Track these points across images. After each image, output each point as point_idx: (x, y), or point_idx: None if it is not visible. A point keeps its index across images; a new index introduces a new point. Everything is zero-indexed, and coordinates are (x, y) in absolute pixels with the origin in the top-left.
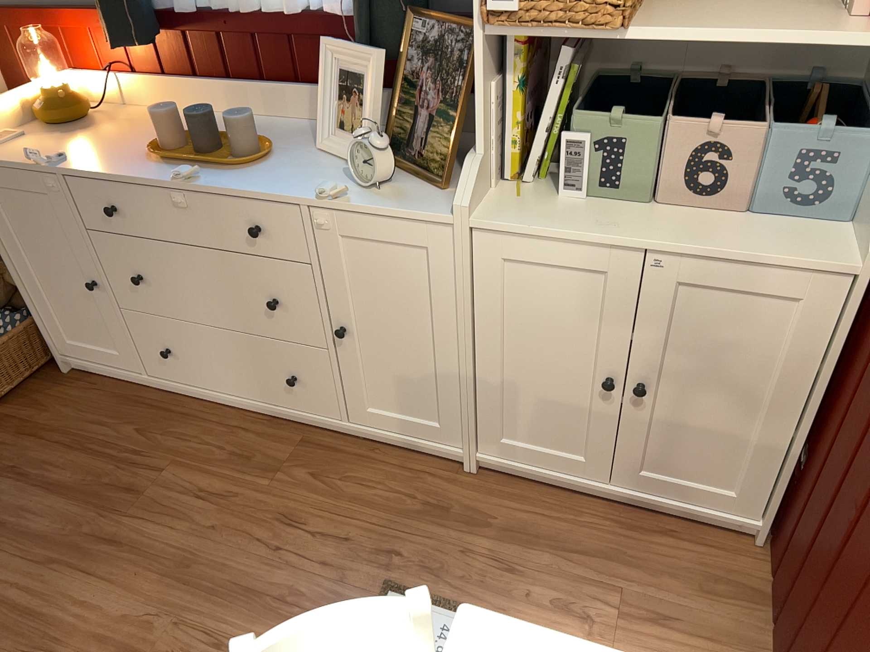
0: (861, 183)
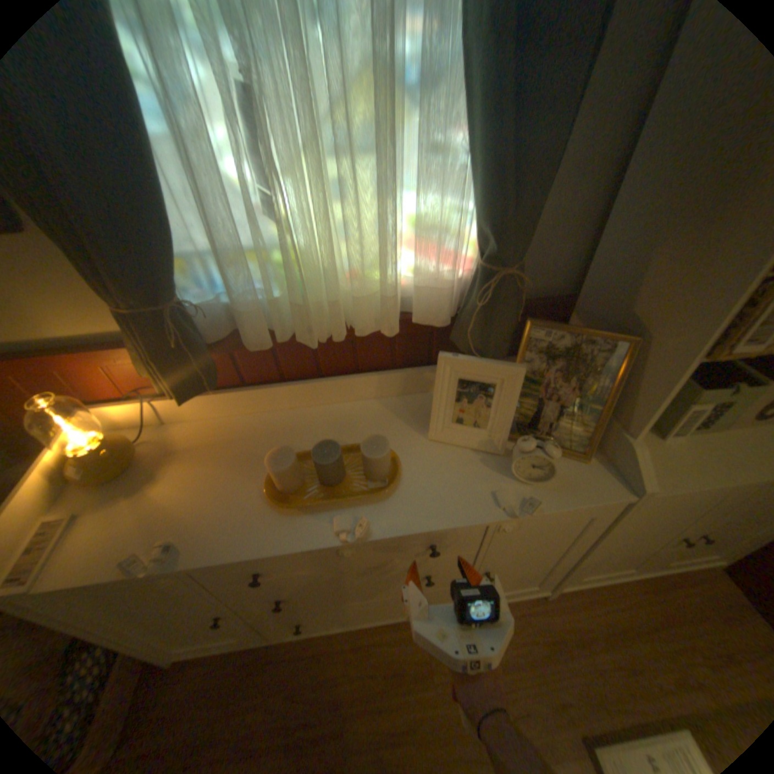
0: None
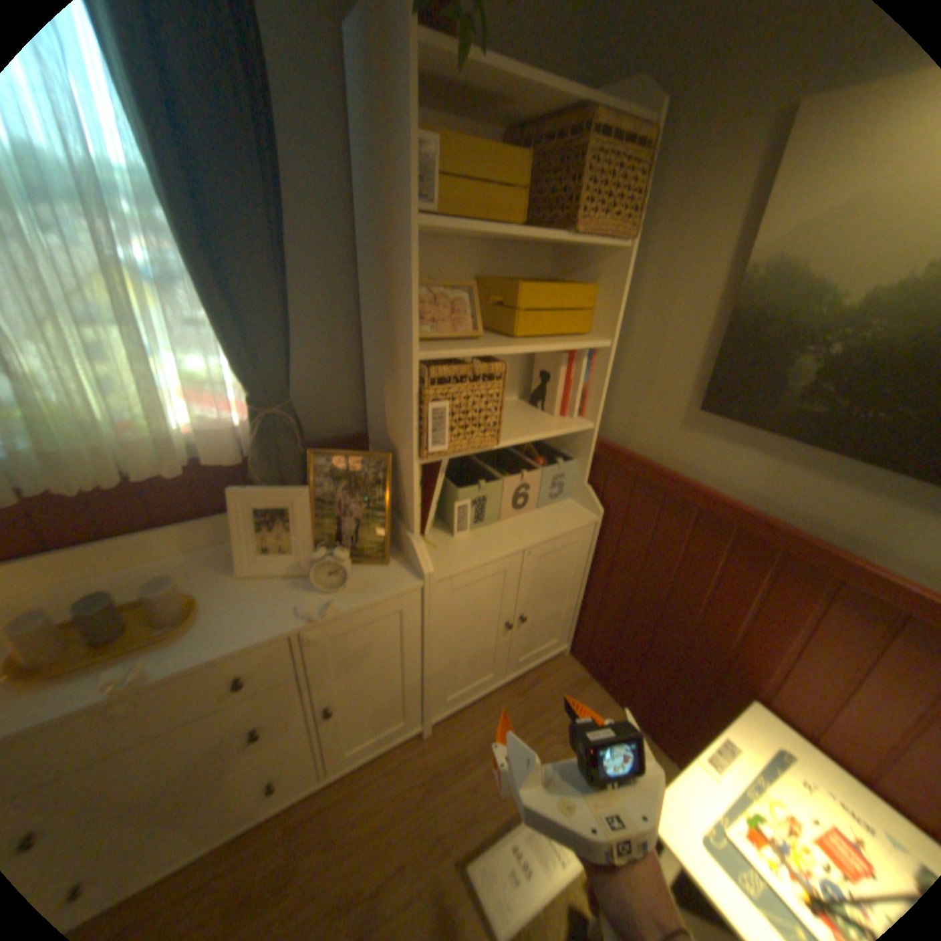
0: (576, 481)
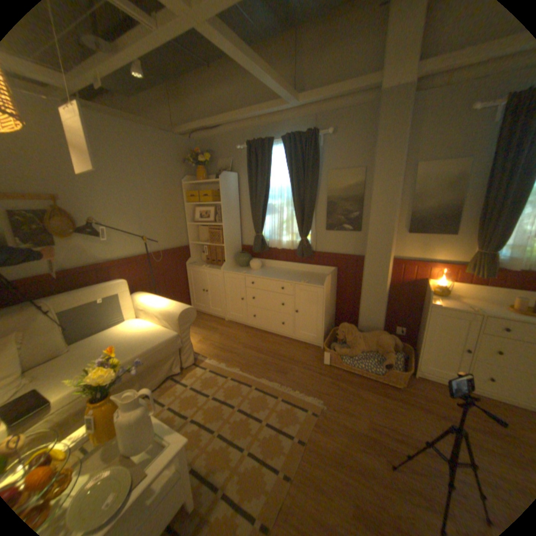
0: None
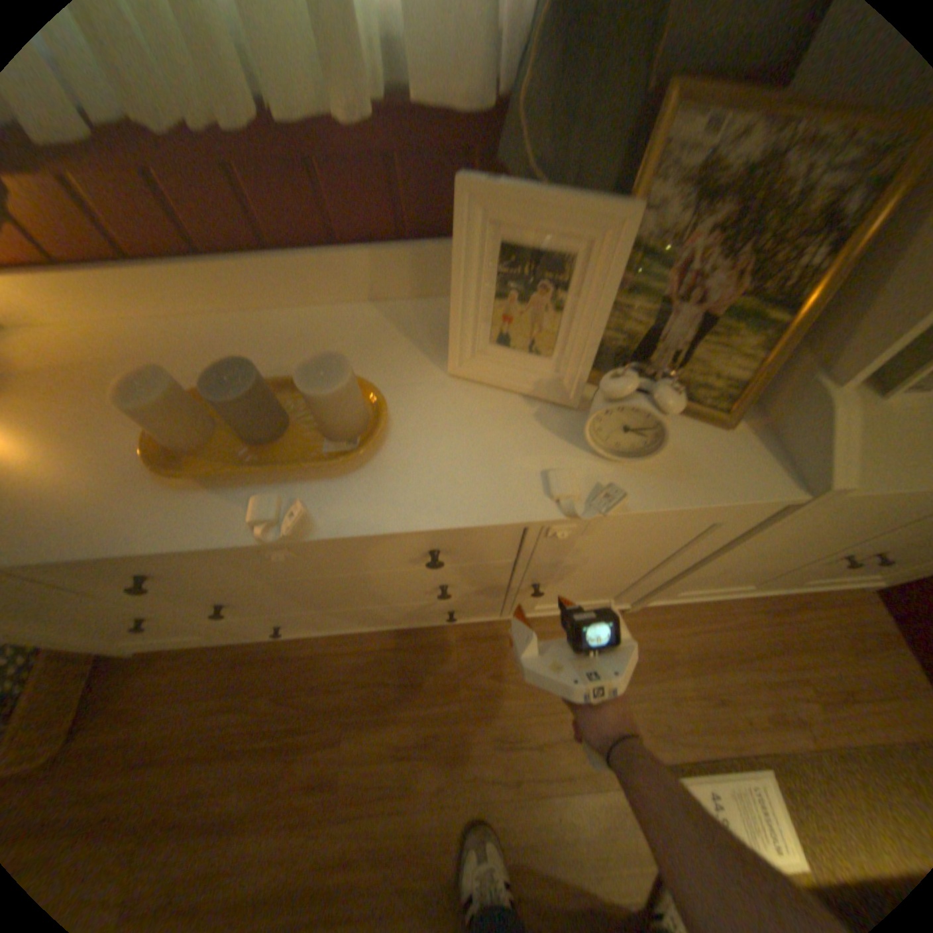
0: None
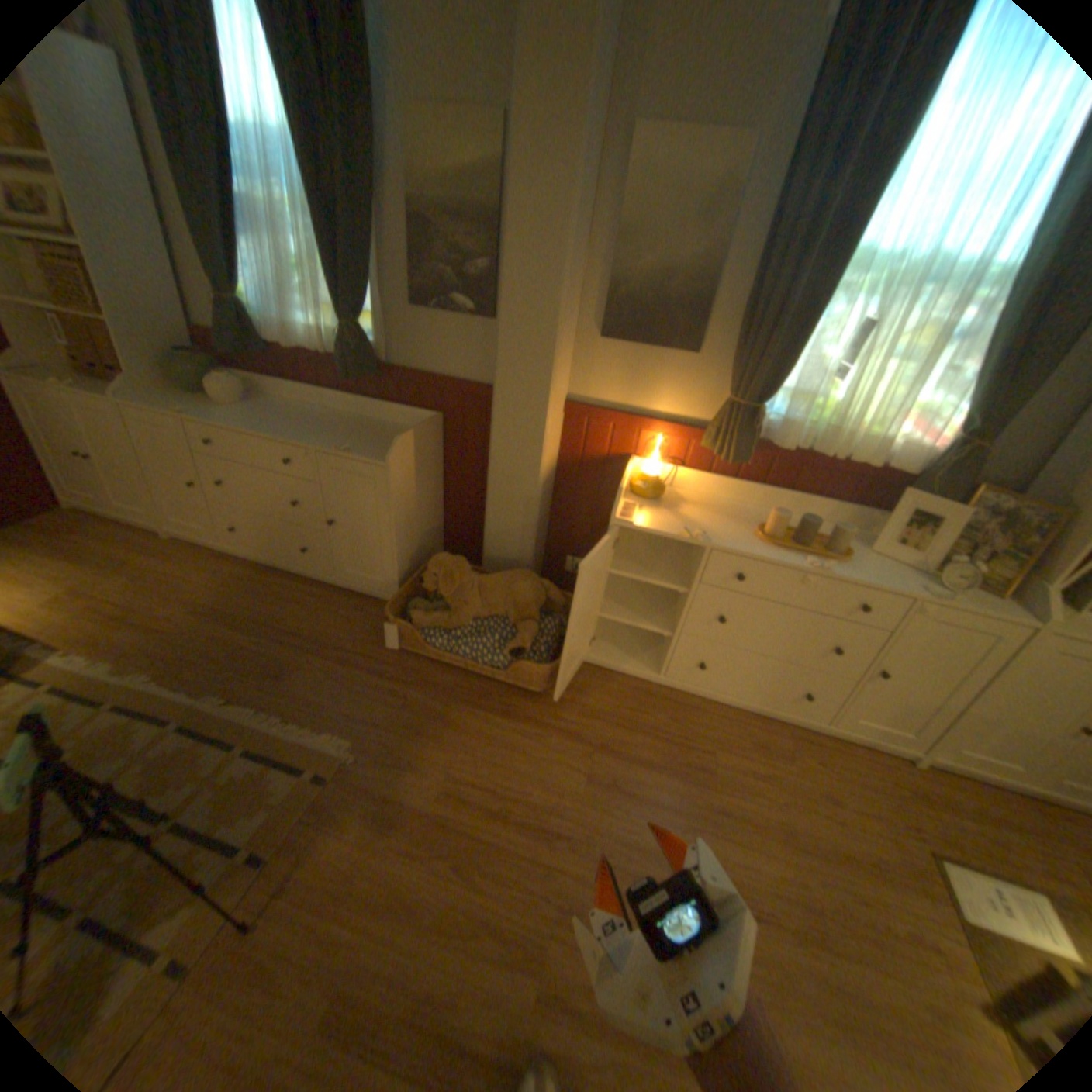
0: None
